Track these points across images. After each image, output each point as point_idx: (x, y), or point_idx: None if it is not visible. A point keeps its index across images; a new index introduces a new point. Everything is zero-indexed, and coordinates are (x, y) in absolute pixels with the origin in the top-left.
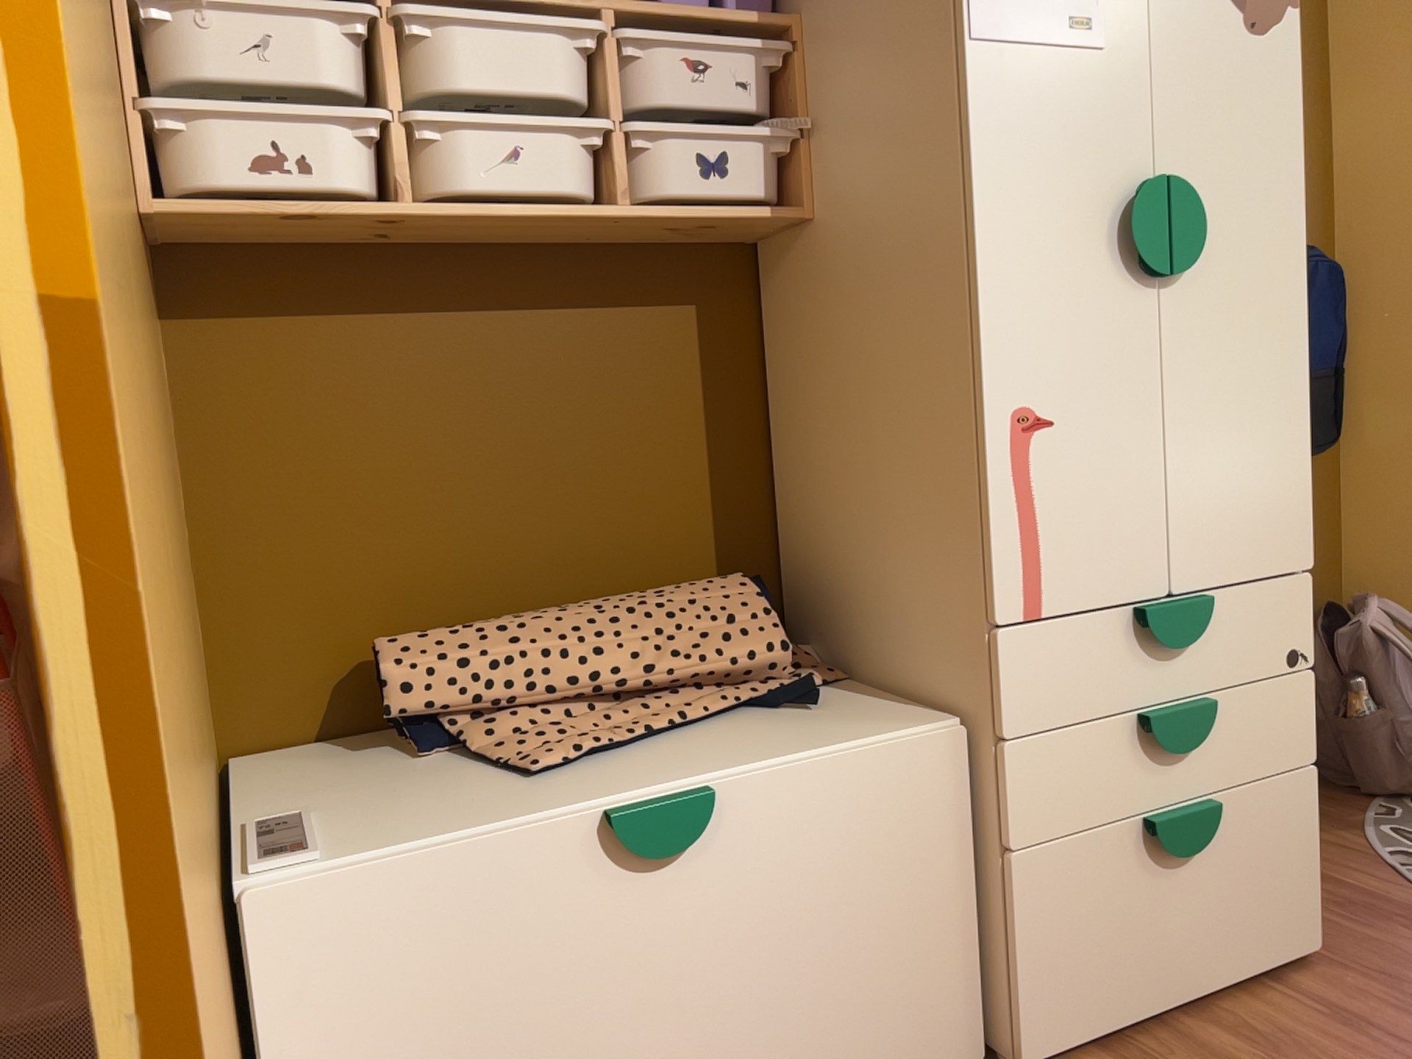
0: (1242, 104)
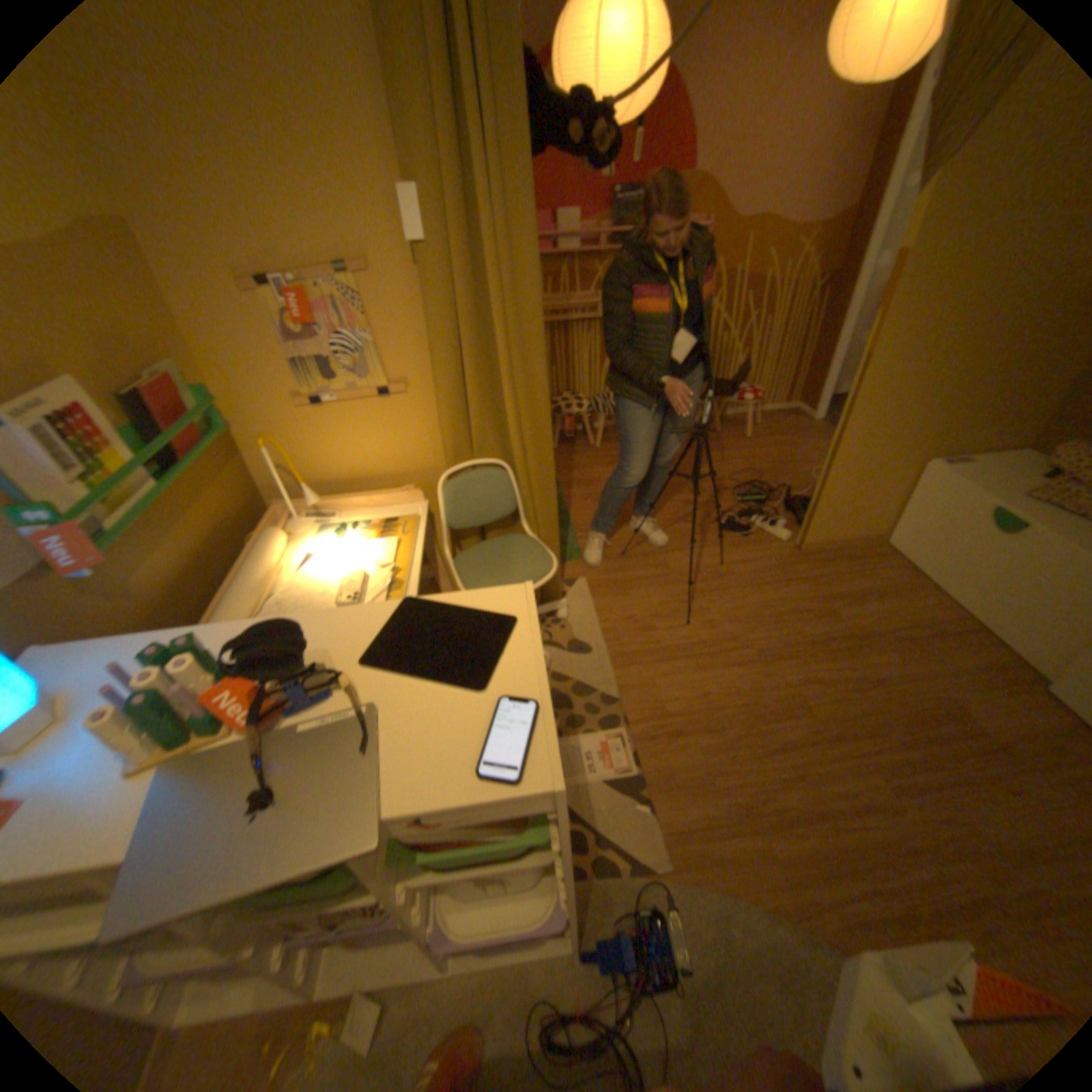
0: None
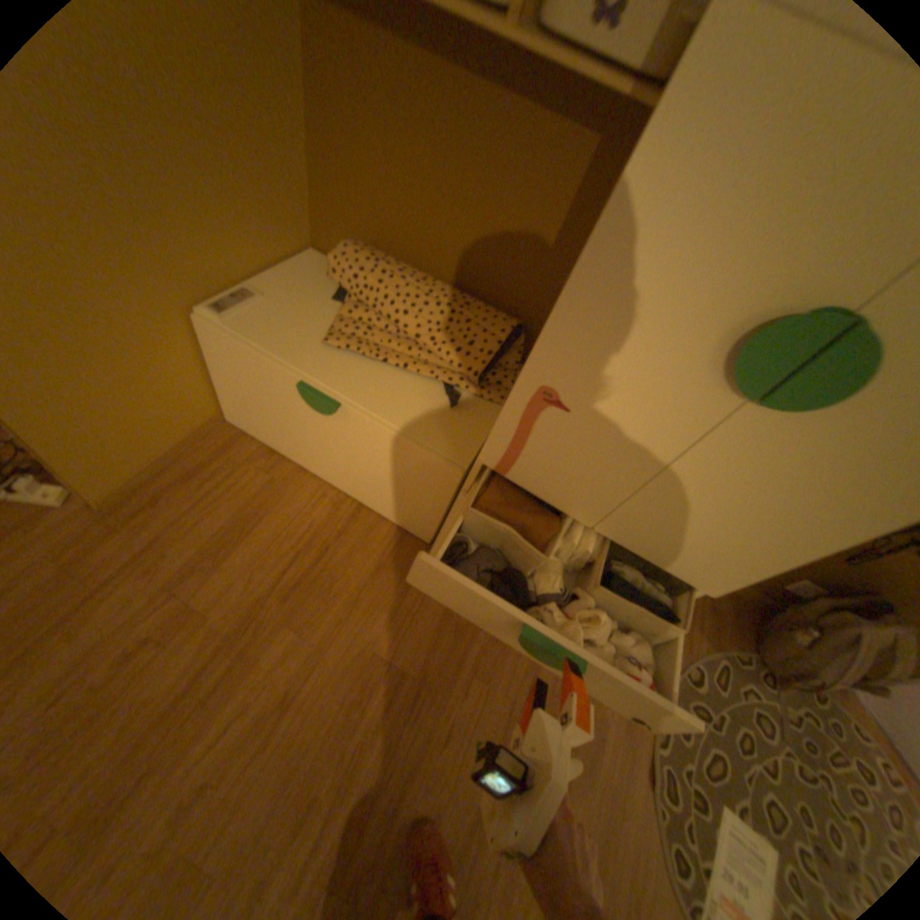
0: None
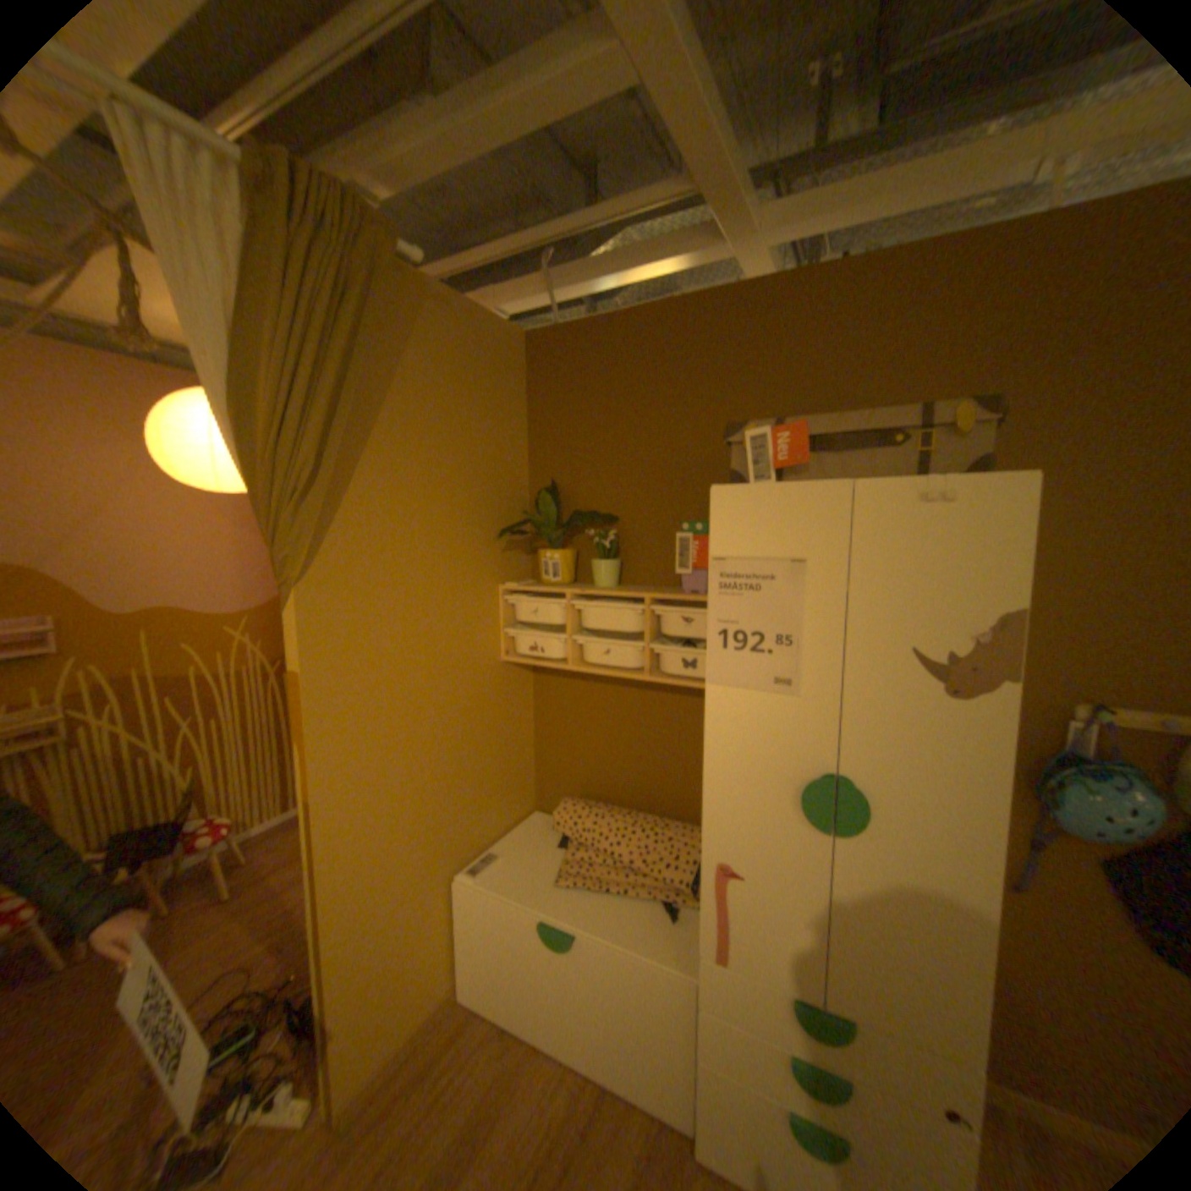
0: (937, 743)
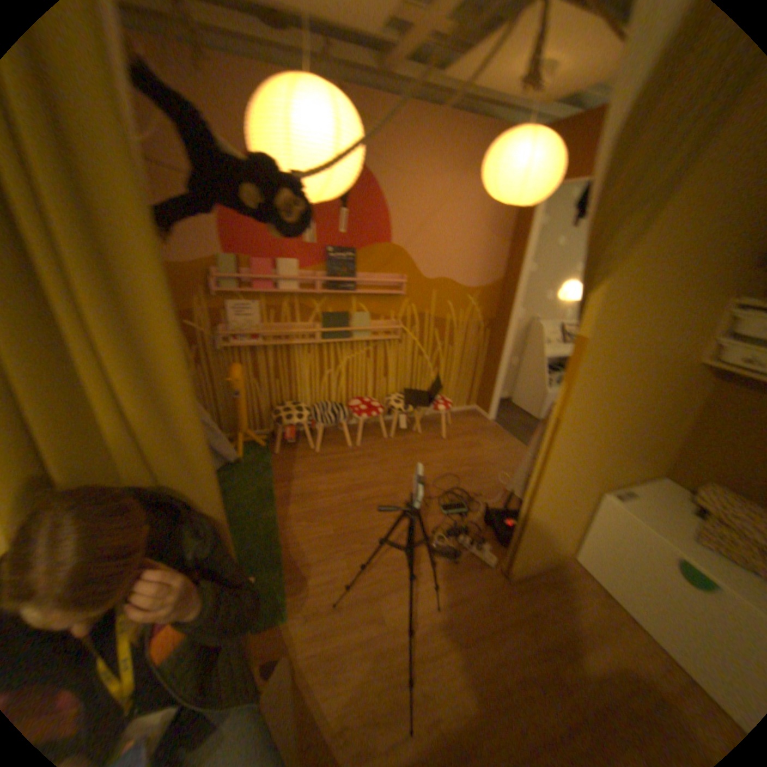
0: None
